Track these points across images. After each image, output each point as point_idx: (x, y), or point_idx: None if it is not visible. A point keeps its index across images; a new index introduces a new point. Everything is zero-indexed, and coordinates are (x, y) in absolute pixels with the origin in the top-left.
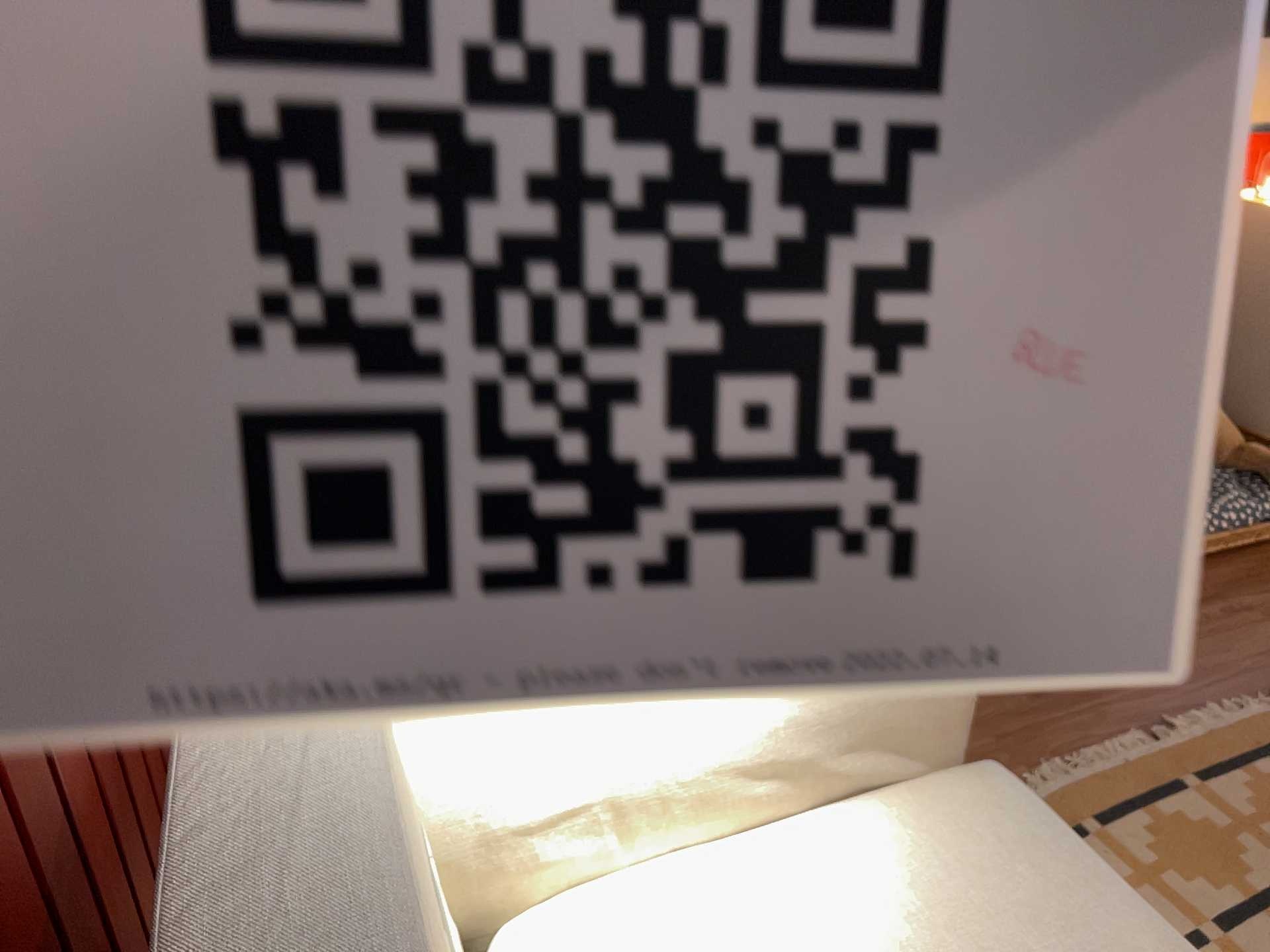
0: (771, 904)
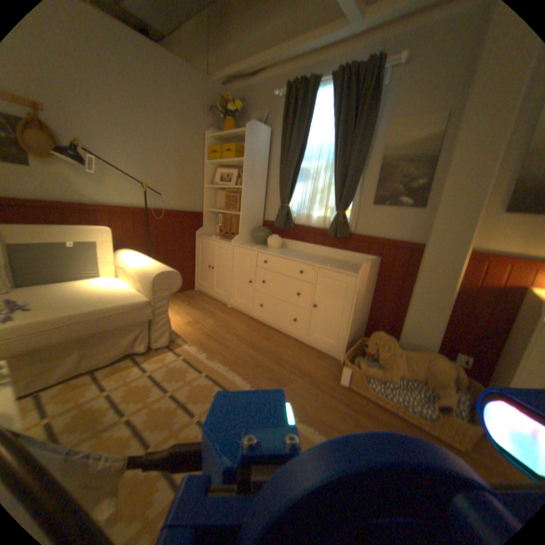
0: (113, 286)
